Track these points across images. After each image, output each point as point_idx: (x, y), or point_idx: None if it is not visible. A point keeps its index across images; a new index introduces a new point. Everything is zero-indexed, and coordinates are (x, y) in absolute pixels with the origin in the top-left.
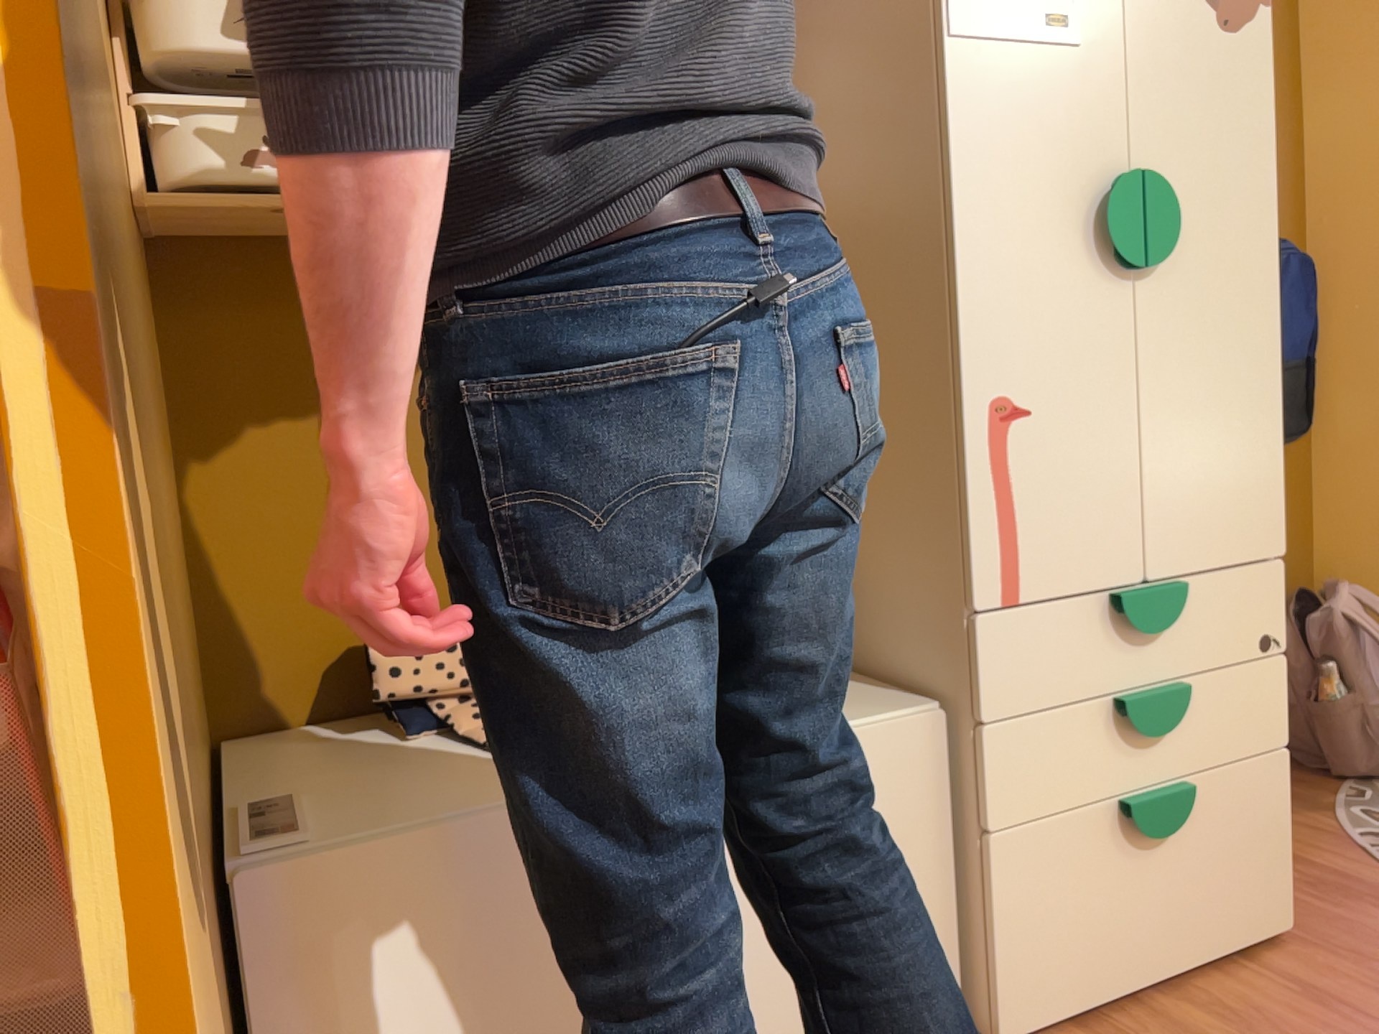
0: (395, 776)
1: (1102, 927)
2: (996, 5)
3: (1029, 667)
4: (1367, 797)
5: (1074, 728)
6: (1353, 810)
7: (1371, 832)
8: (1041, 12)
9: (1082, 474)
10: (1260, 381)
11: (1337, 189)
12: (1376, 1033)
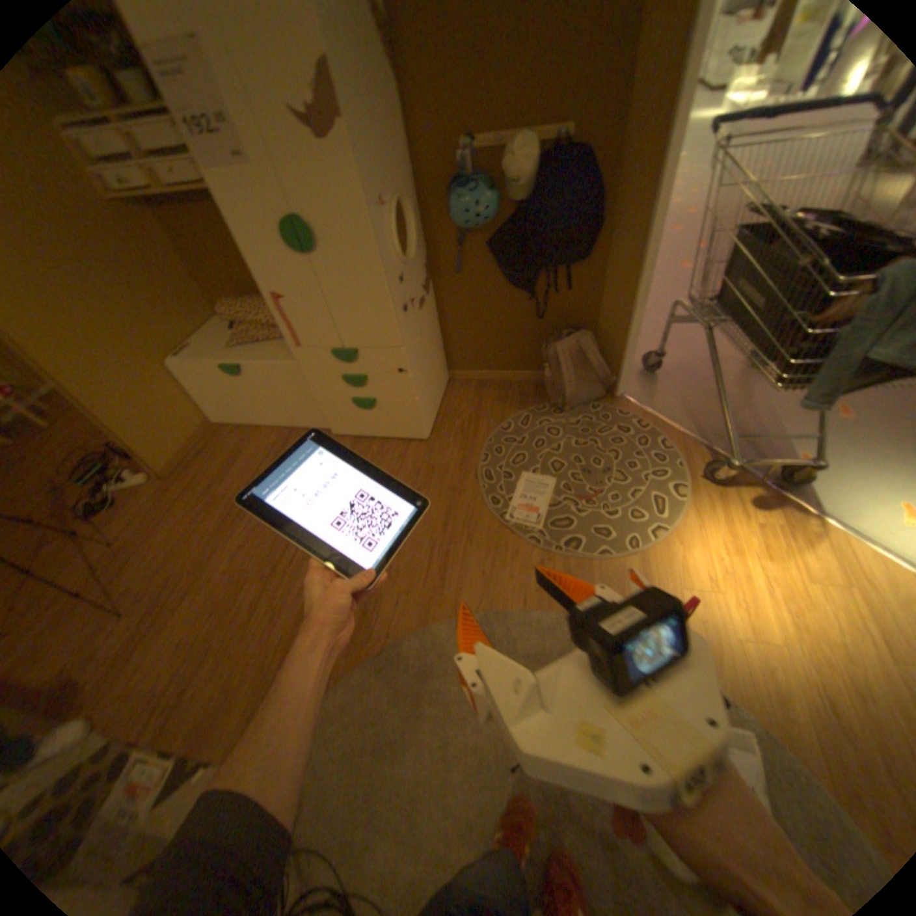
0: (210, 345)
1: (354, 423)
2: (208, 156)
3: (309, 364)
4: (530, 414)
5: (329, 380)
6: (518, 417)
7: (505, 425)
8: (226, 155)
9: (307, 318)
10: (375, 293)
11: (641, 107)
12: (393, 469)
